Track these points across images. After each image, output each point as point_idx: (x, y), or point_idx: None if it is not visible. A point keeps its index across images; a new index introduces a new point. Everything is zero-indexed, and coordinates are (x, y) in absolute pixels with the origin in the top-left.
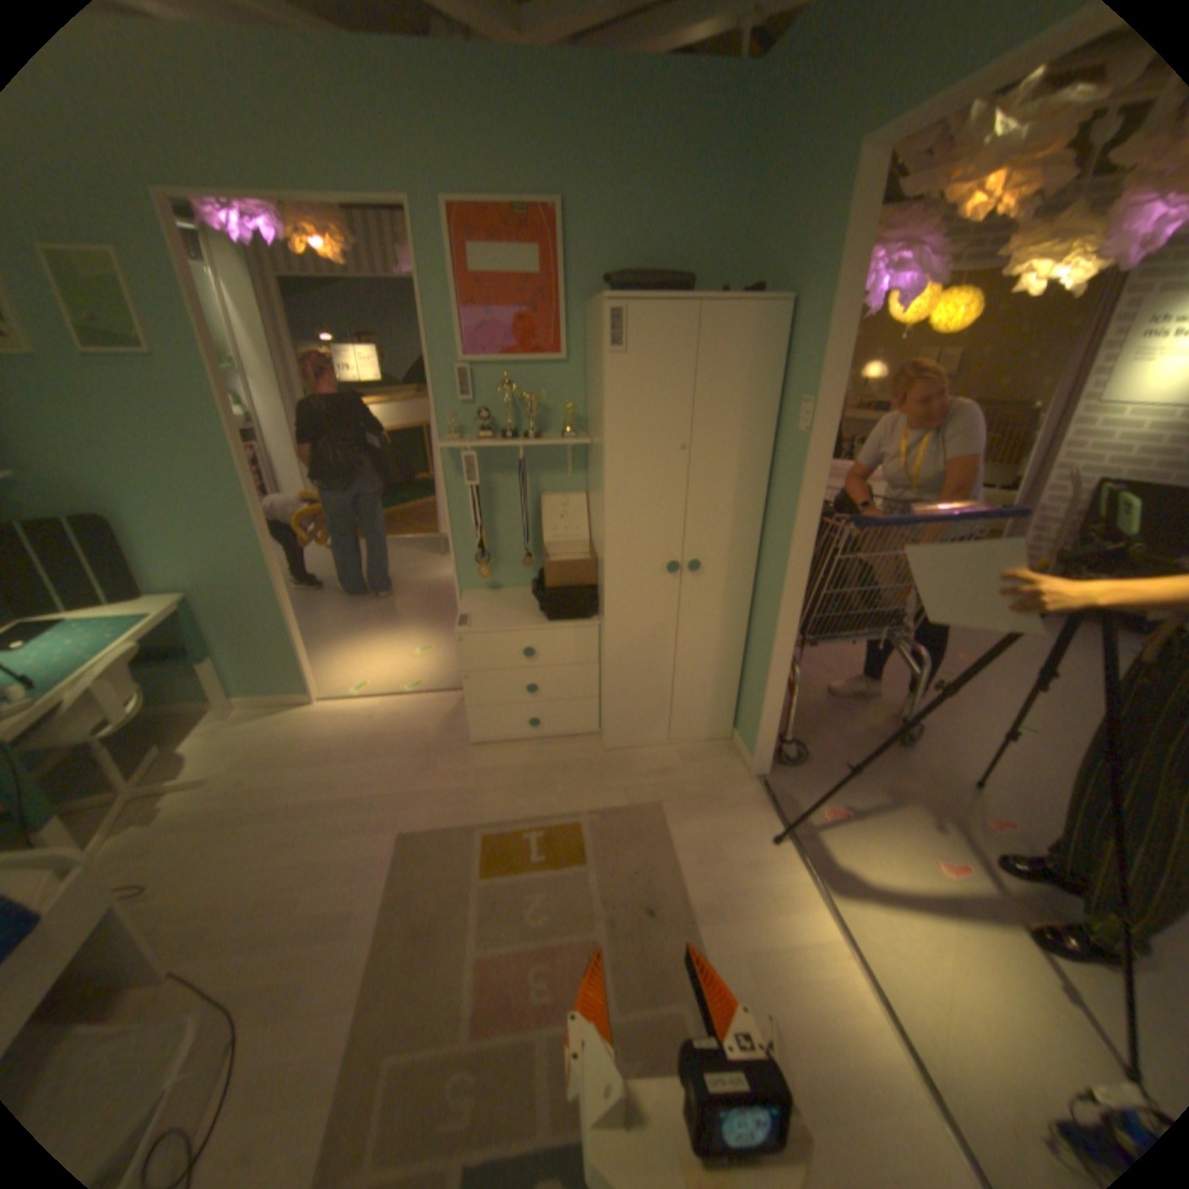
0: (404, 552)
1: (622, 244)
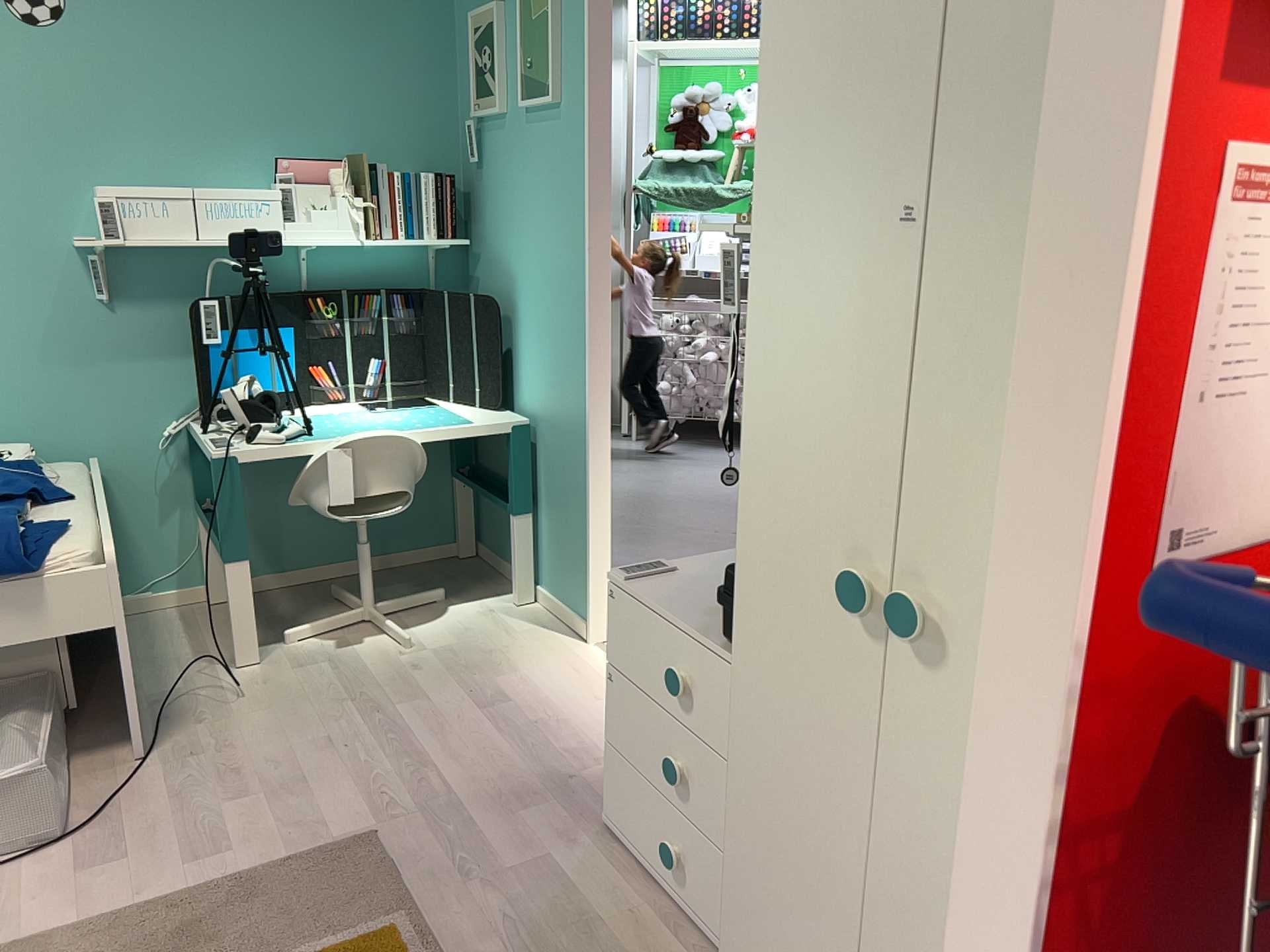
0: None
1: None
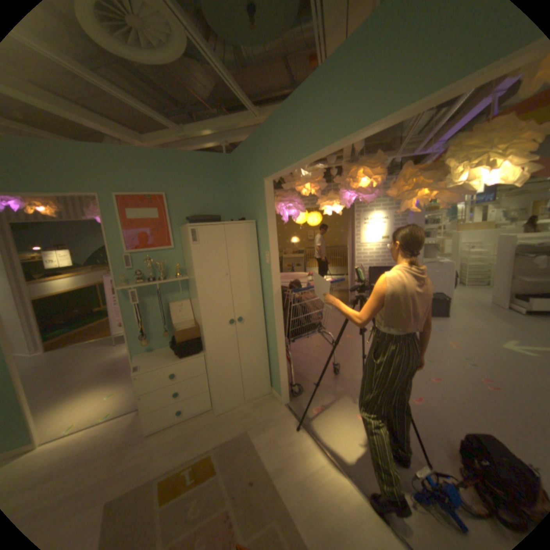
0: (90, 349)
1: (191, 207)
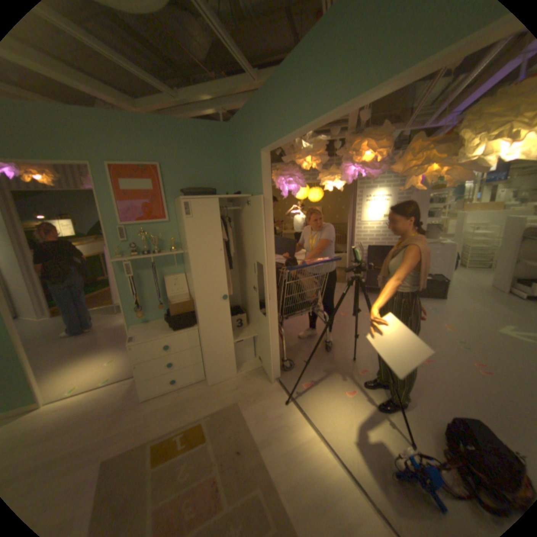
0: (93, 316)
1: (186, 178)
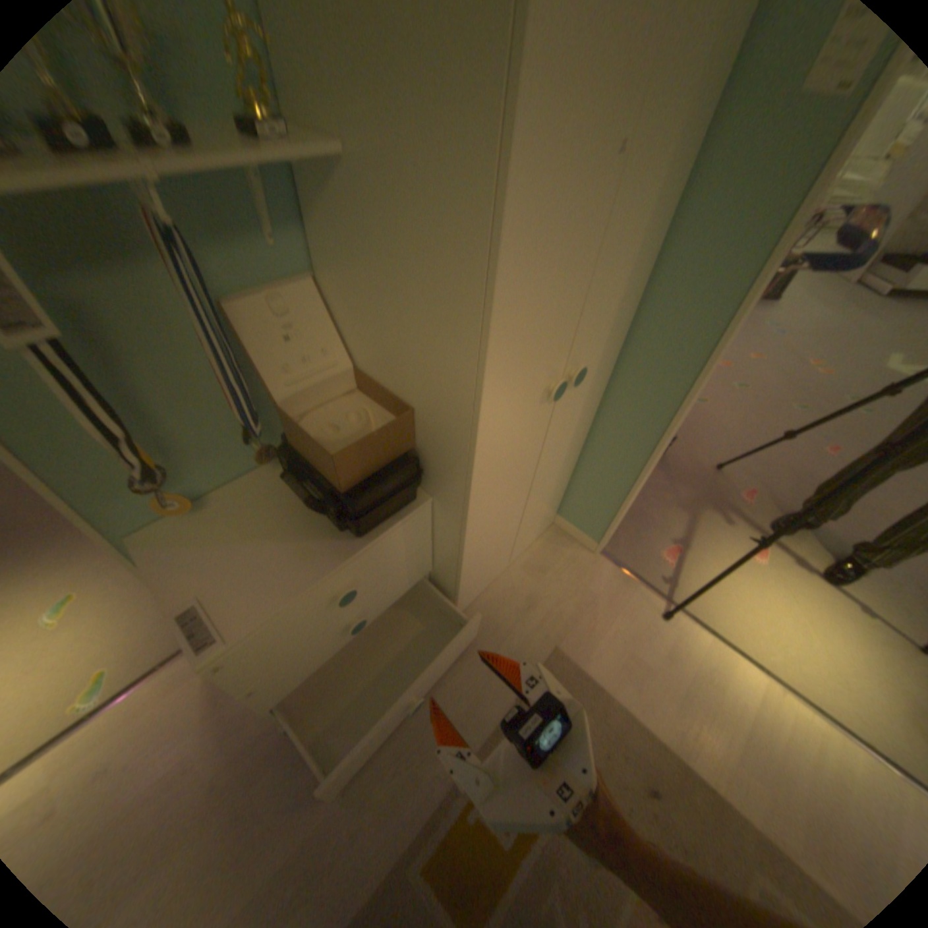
0: None
1: None
